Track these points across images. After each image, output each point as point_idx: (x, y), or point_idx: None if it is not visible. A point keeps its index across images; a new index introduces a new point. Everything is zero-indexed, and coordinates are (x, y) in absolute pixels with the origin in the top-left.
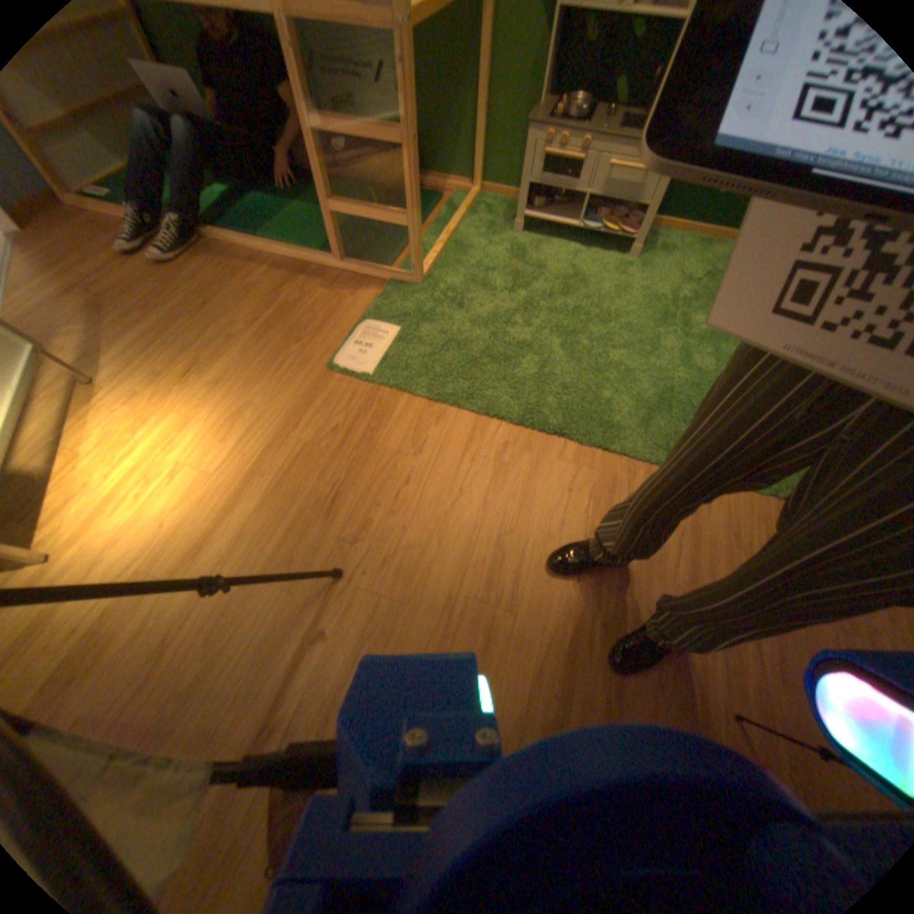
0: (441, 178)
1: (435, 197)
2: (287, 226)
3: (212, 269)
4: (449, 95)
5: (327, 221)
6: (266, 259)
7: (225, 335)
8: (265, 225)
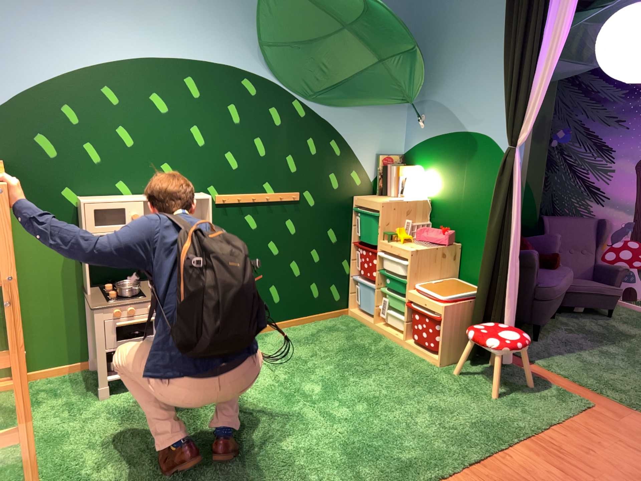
0: None
1: None
2: None
3: None
4: None
5: None
6: None
7: None
8: None
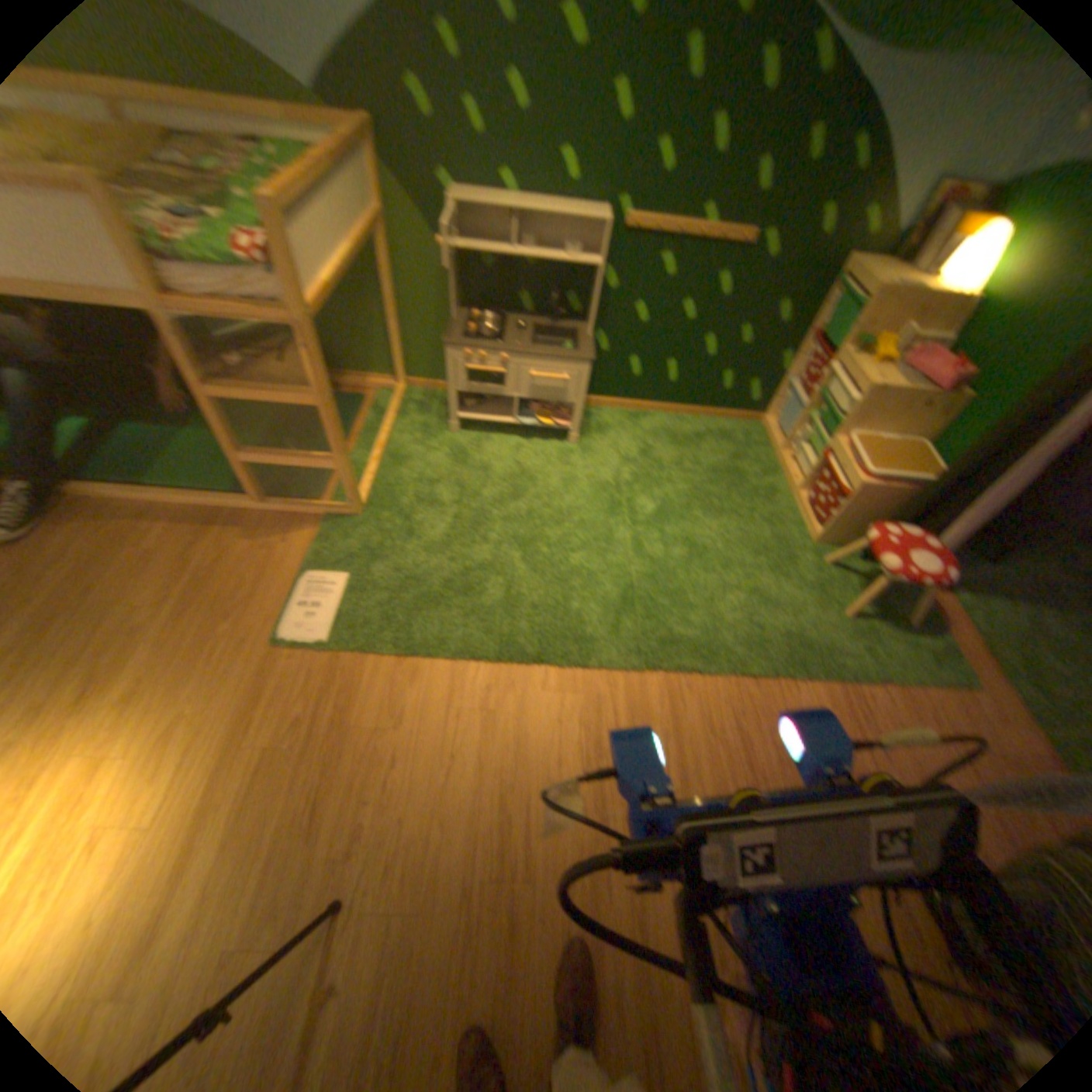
0: (359, 378)
1: (357, 401)
2: (181, 466)
3: (86, 540)
4: (353, 307)
5: (237, 470)
6: (160, 512)
7: (124, 630)
8: (151, 468)
